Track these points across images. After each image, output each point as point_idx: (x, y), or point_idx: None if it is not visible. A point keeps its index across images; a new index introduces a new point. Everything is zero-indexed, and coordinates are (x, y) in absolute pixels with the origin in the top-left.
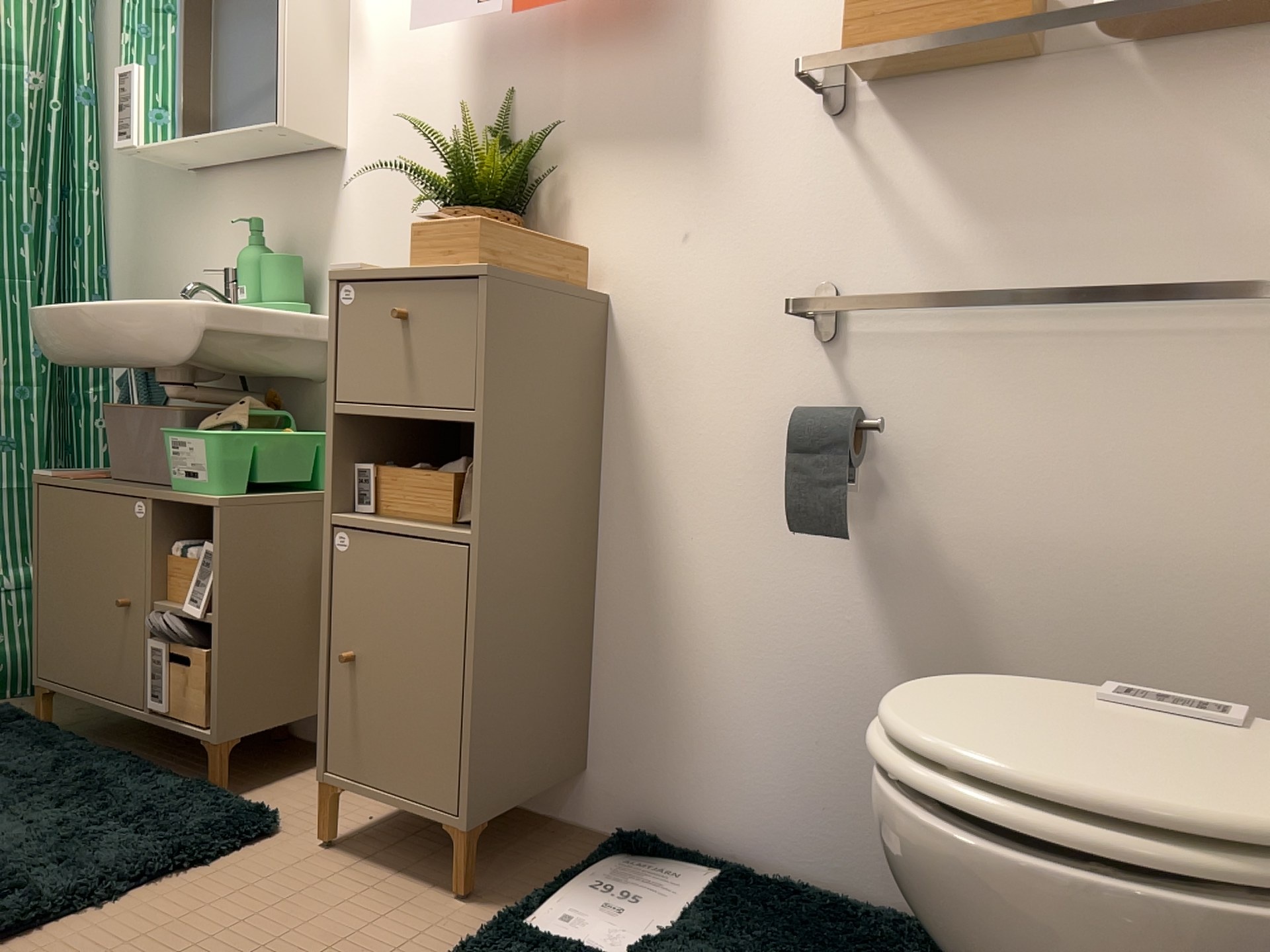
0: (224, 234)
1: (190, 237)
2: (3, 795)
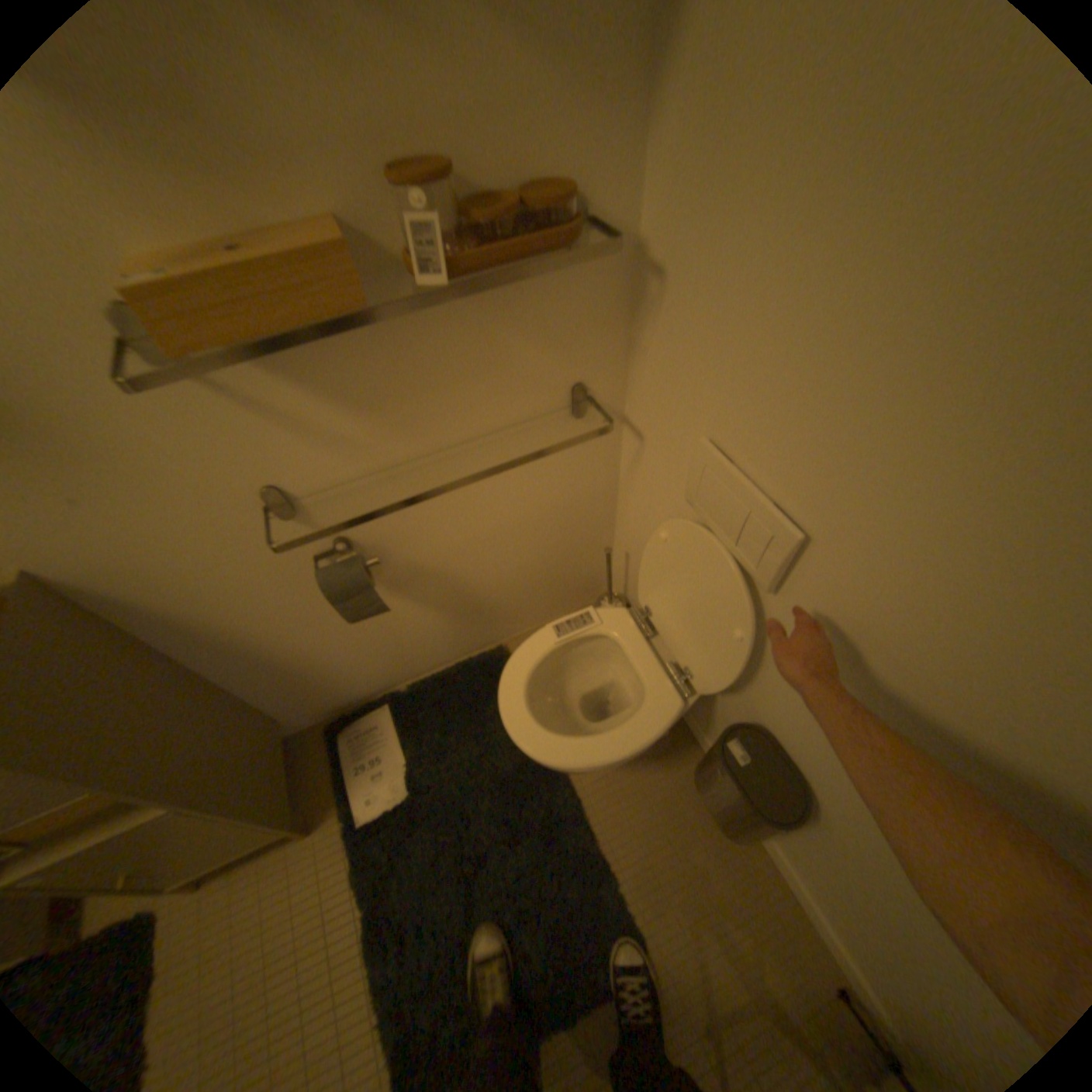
0: None
1: None
2: None
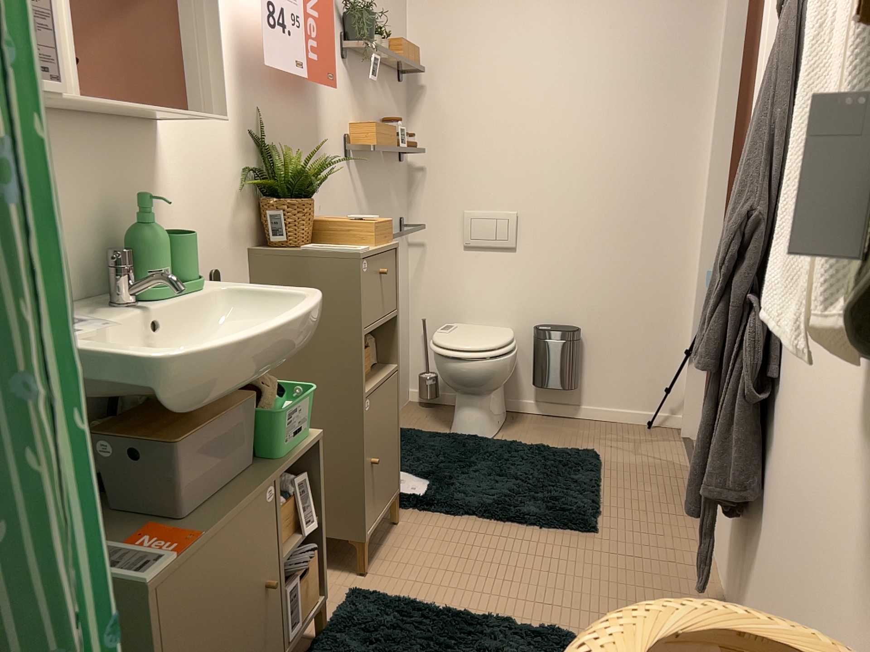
0: None
1: None
2: None
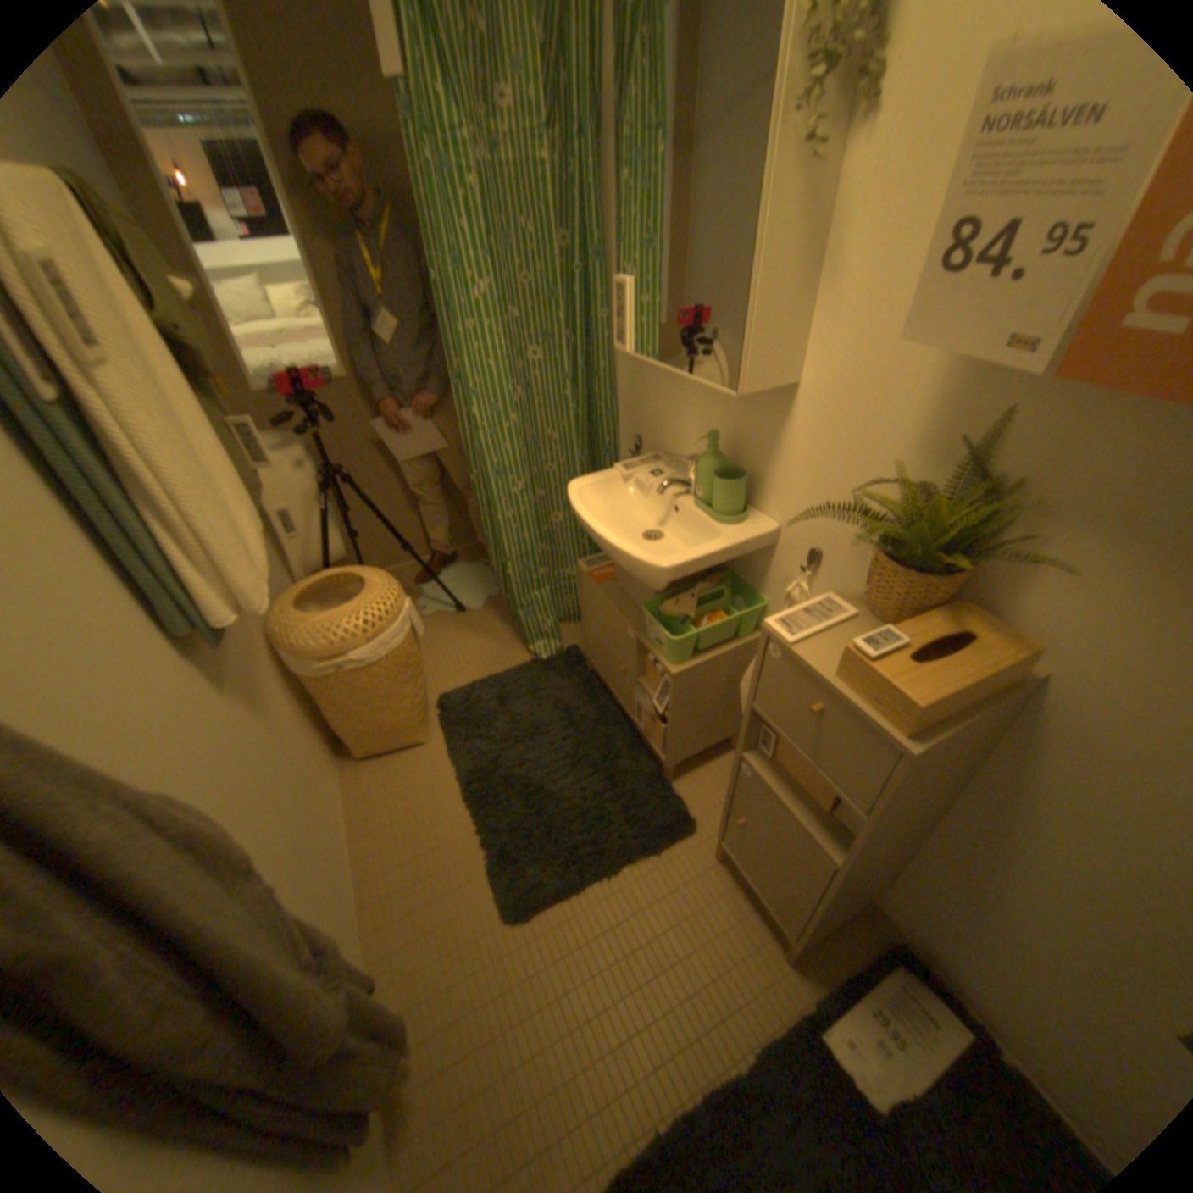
0: (690, 403)
1: (667, 392)
2: (572, 755)
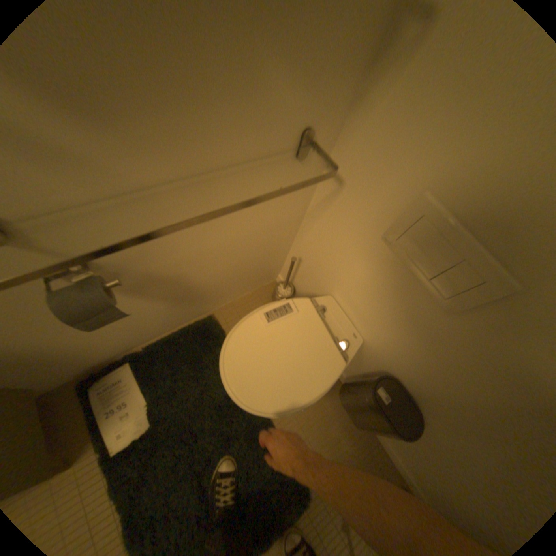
0: None
1: None
2: None
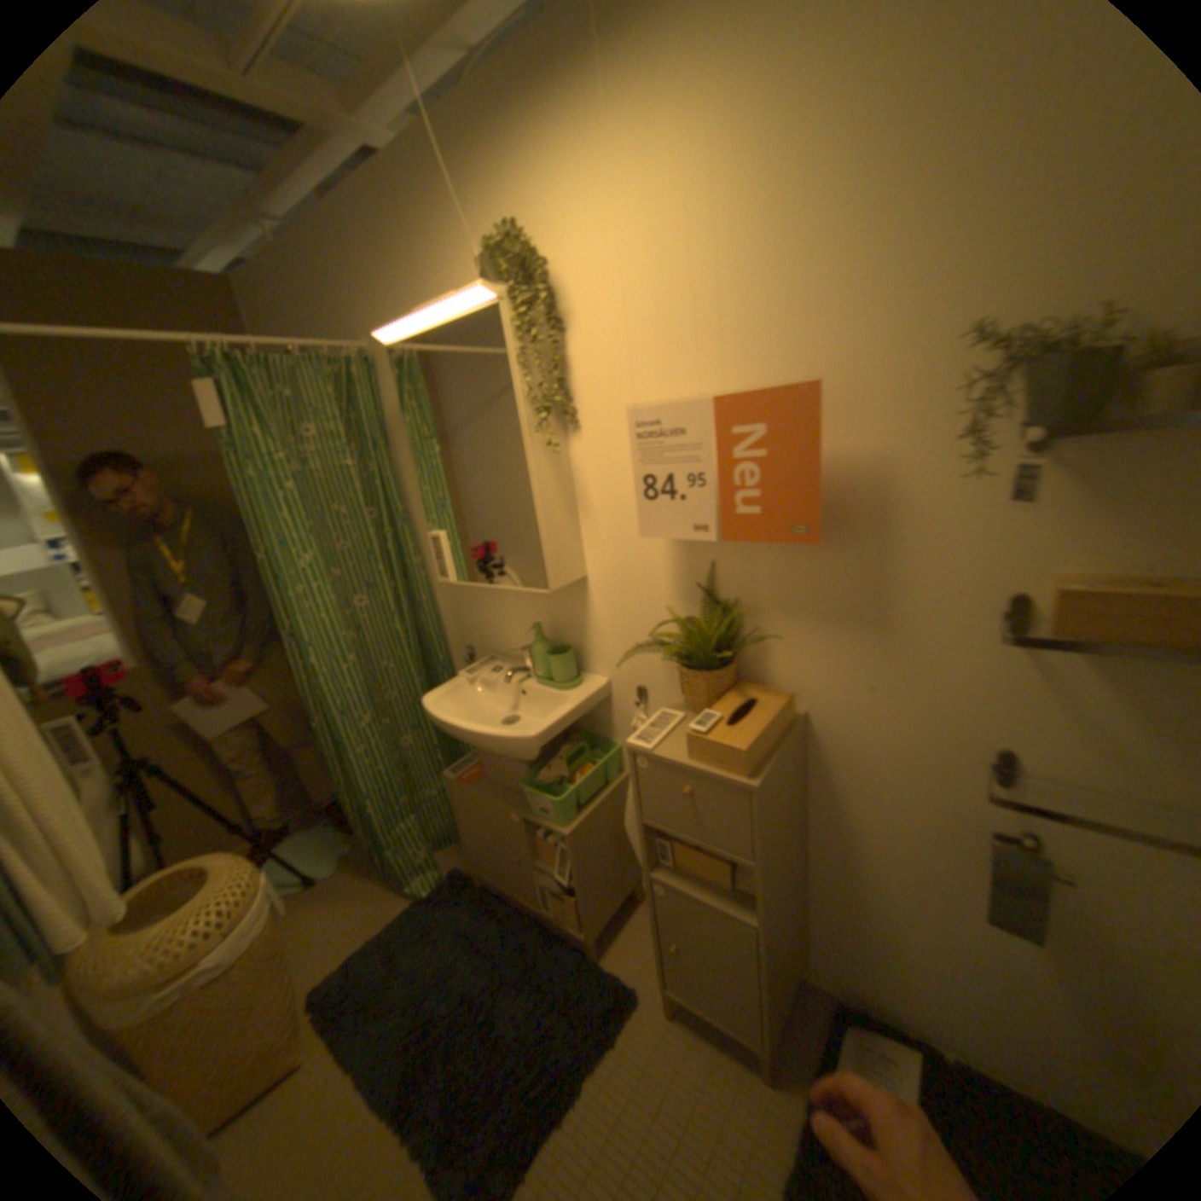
0: (508, 610)
1: (486, 607)
2: (487, 986)
